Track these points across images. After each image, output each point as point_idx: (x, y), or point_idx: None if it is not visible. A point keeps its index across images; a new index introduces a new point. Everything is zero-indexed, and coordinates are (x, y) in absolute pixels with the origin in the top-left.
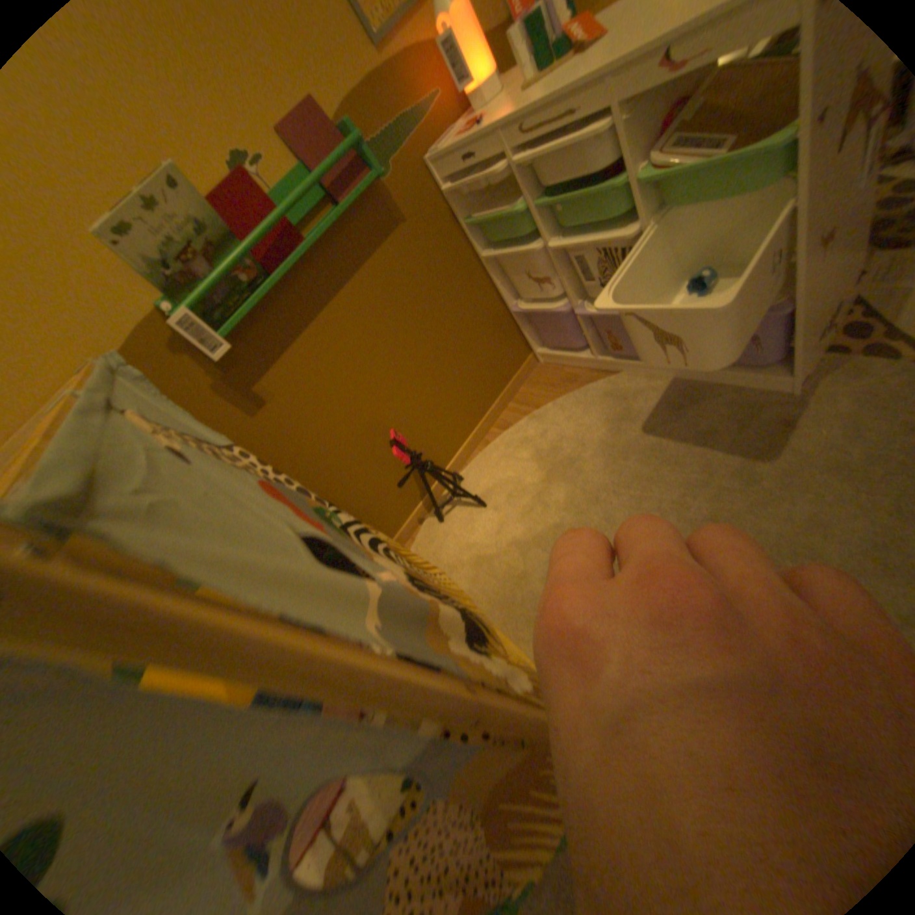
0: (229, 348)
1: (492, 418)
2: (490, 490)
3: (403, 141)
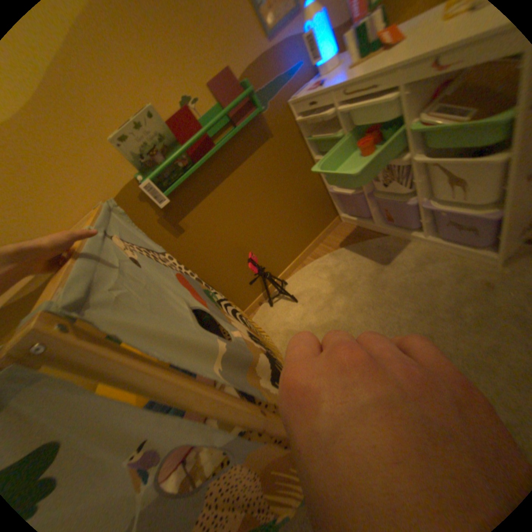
0: (168, 202)
1: (309, 251)
2: (301, 293)
3: (277, 91)
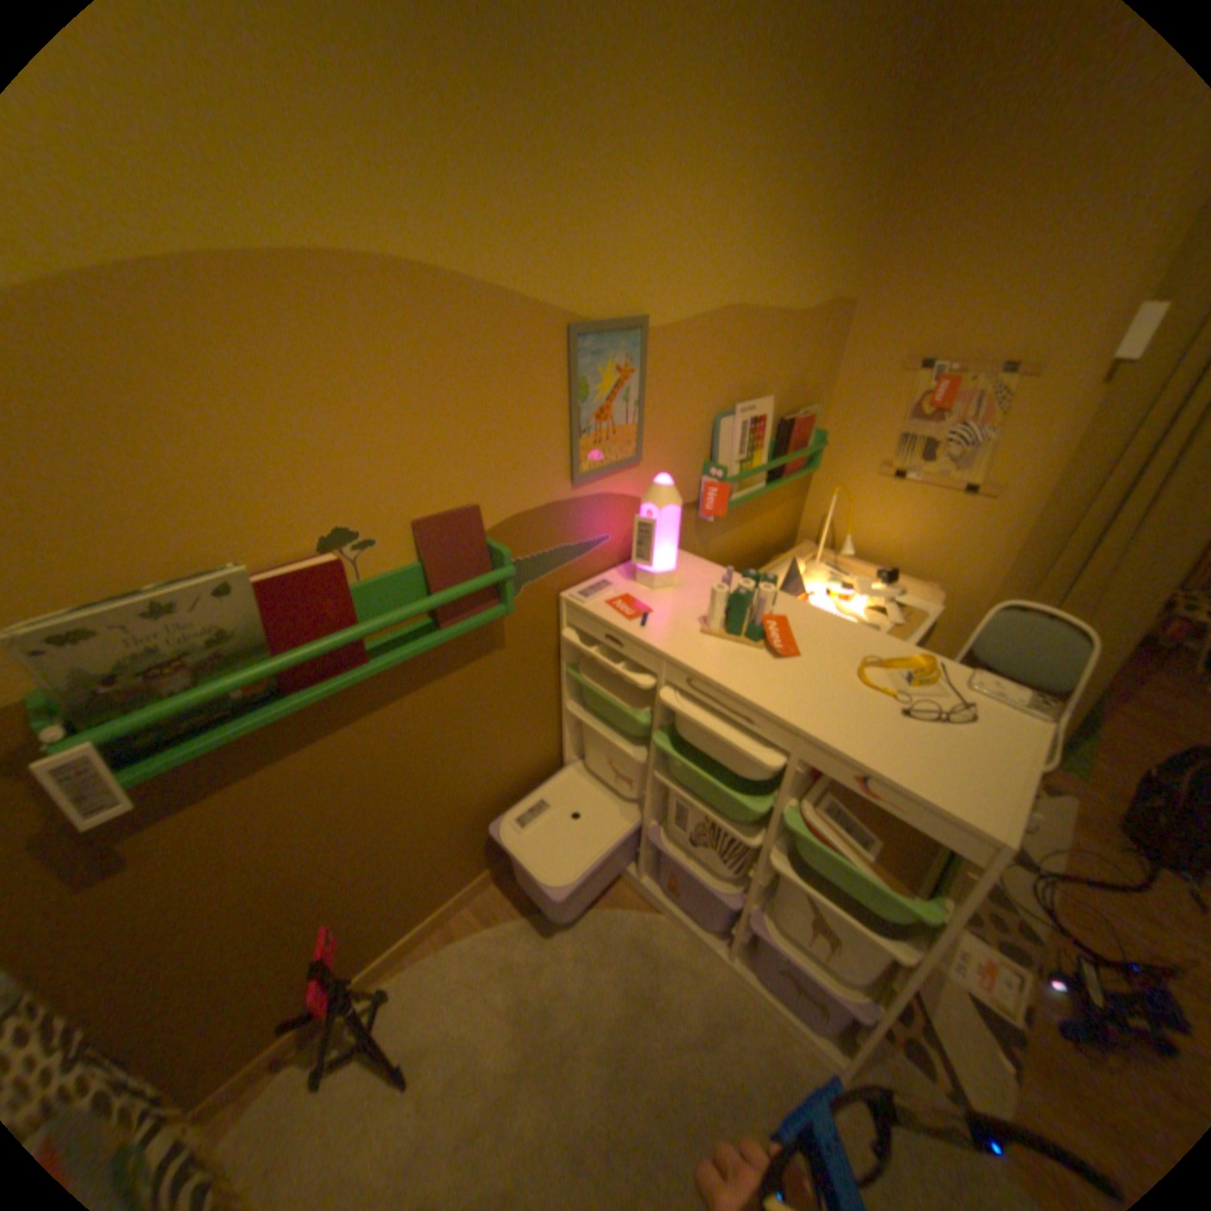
0: (128, 809)
1: (474, 894)
2: (423, 1053)
3: (550, 572)
